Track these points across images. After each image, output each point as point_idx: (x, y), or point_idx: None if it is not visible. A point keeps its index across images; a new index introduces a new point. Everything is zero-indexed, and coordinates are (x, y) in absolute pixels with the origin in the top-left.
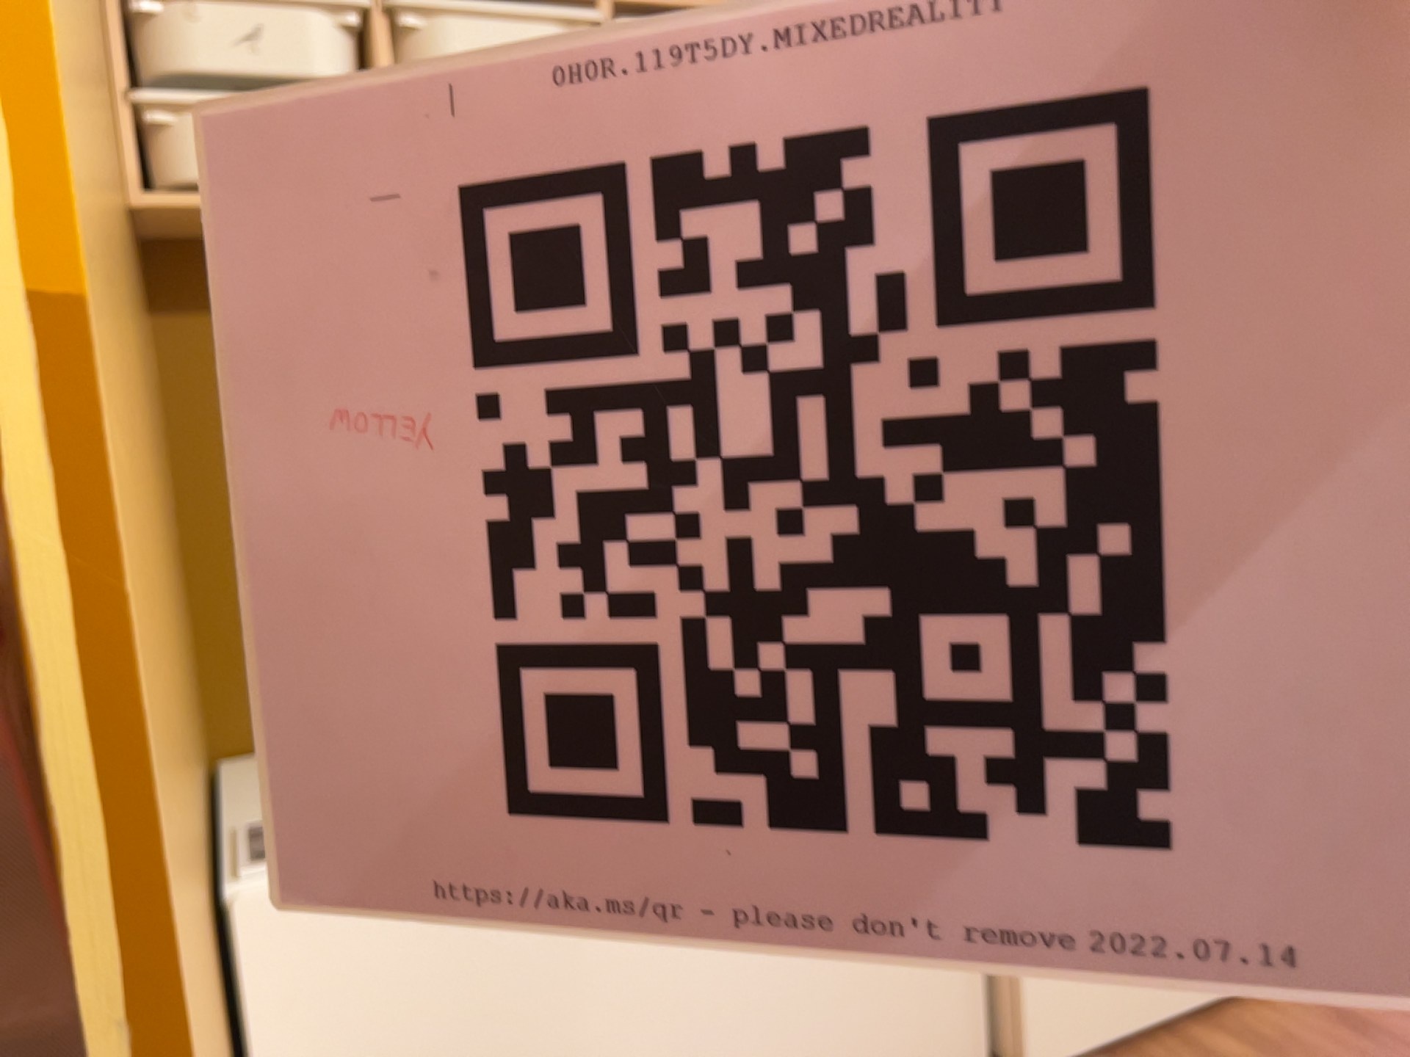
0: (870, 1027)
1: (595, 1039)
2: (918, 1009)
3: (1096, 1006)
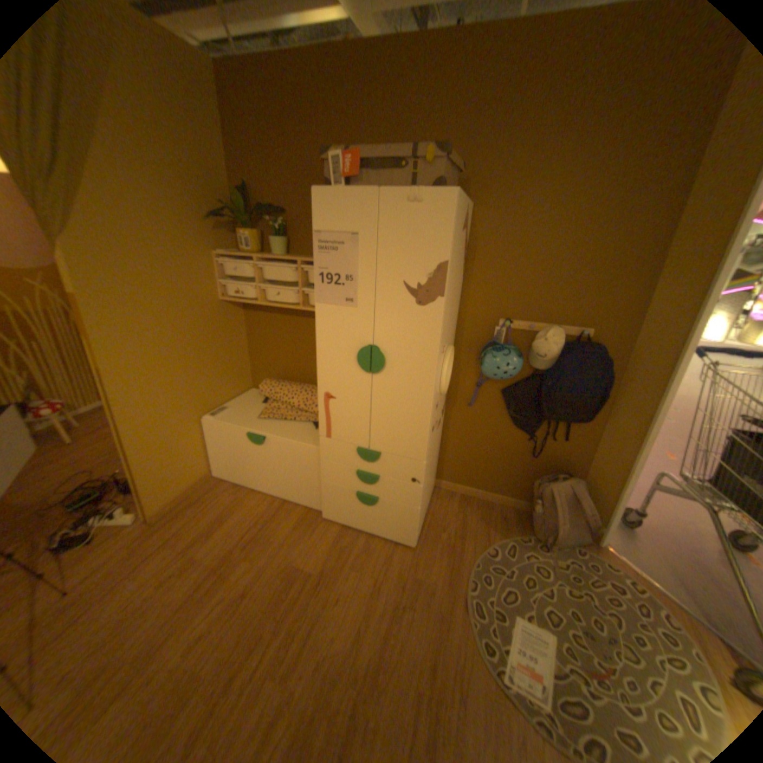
0: (296, 489)
1: (249, 463)
2: (306, 492)
3: (338, 515)
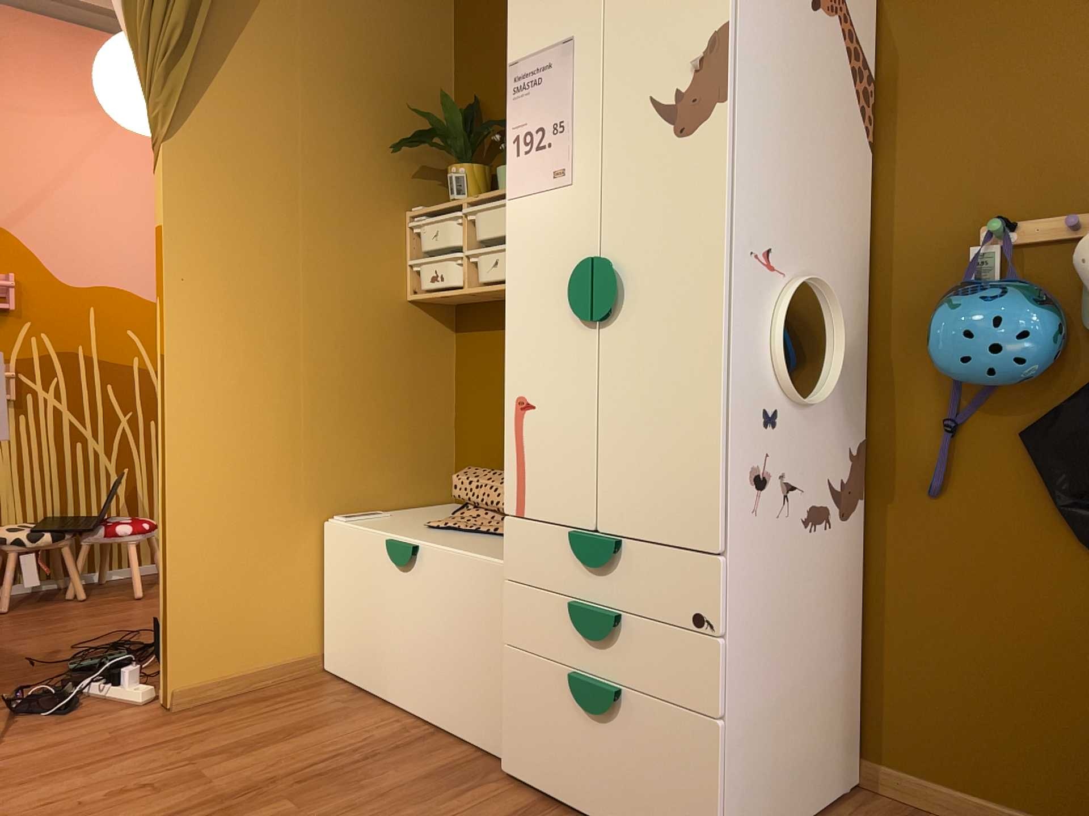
0: (462, 692)
1: (384, 623)
2: (480, 700)
3: (534, 759)
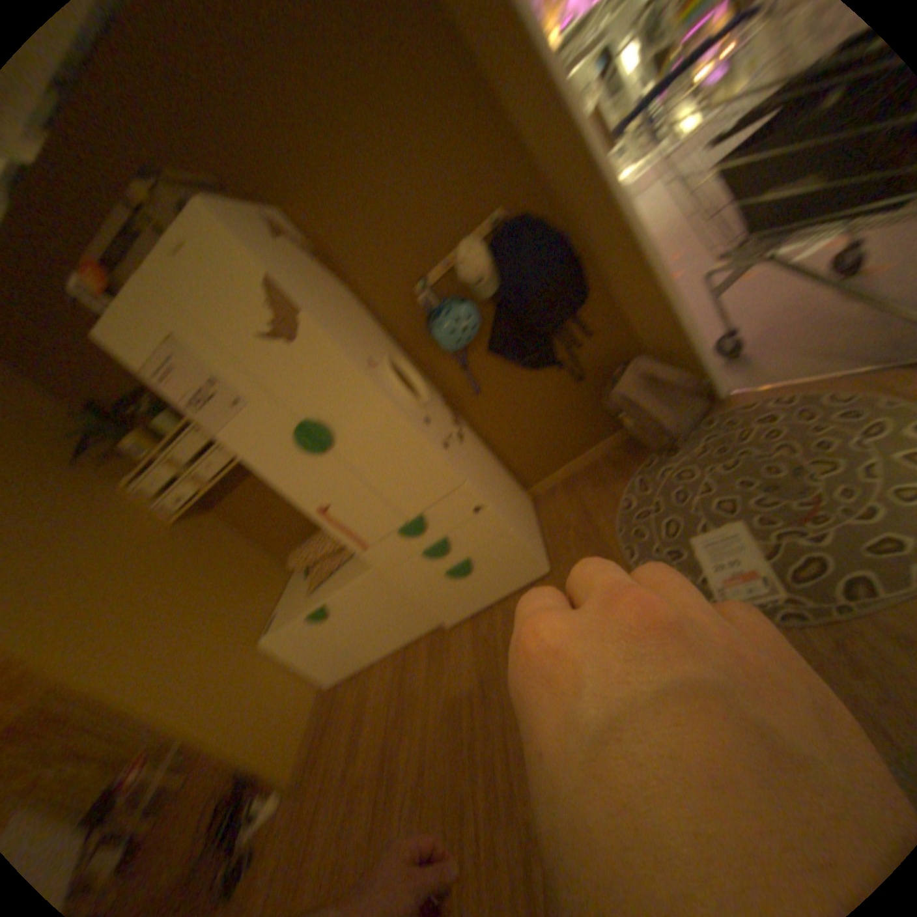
0: (401, 626)
1: (338, 645)
2: (411, 620)
3: (456, 611)
